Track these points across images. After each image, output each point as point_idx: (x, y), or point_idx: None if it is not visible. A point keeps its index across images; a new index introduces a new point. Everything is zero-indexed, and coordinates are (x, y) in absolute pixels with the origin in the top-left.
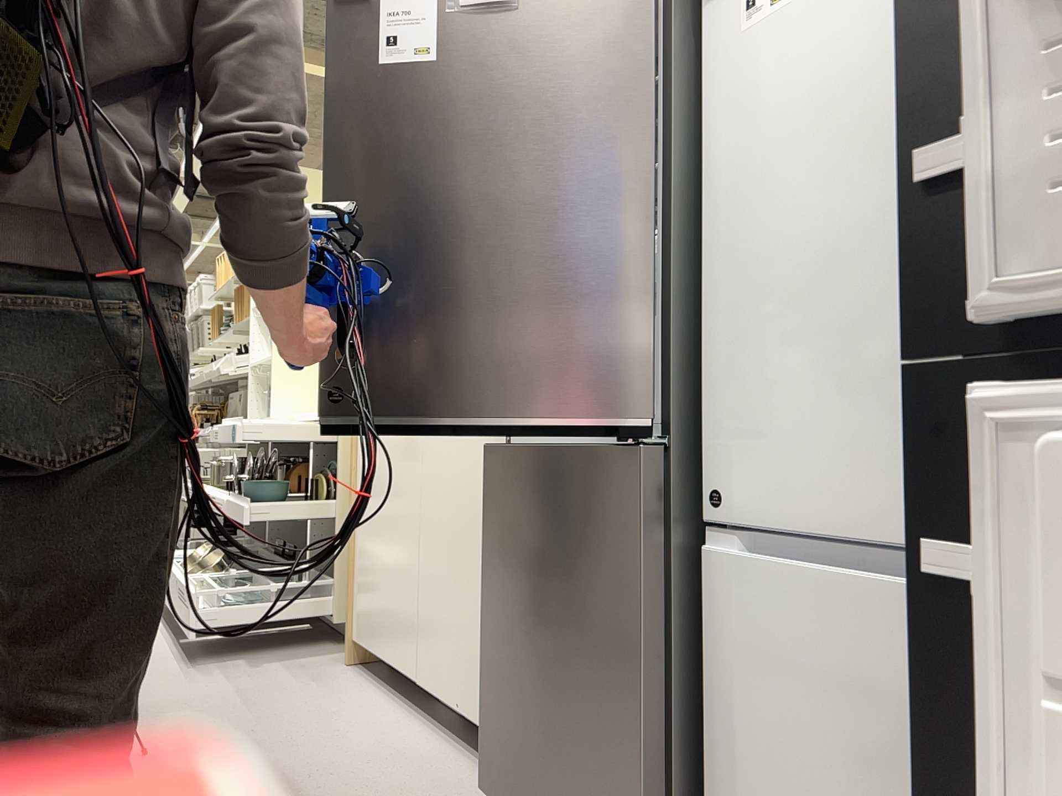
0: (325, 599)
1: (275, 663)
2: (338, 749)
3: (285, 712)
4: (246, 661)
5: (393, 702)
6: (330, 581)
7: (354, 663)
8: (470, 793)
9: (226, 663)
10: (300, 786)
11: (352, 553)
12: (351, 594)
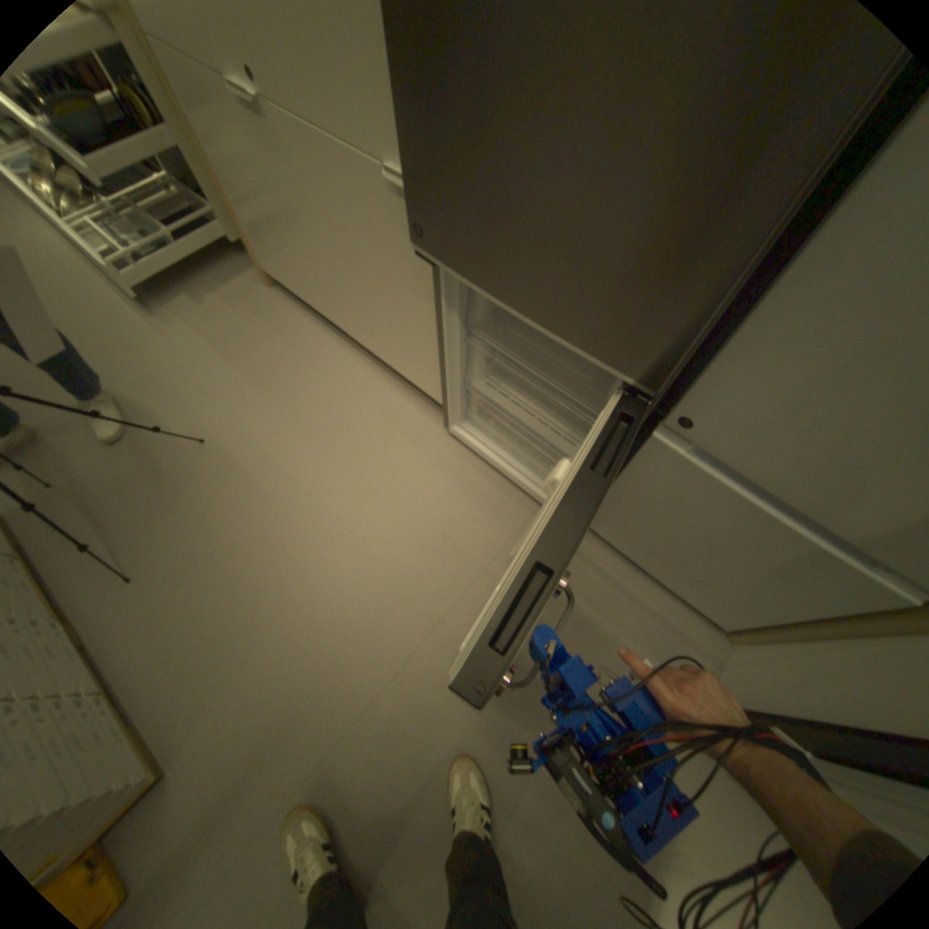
0: (209, 218)
1: (210, 295)
2: (321, 400)
3: (260, 362)
4: (186, 297)
5: (326, 332)
6: (208, 208)
7: (271, 284)
8: (422, 427)
9: (171, 302)
10: (322, 446)
11: (227, 203)
12: (245, 239)
